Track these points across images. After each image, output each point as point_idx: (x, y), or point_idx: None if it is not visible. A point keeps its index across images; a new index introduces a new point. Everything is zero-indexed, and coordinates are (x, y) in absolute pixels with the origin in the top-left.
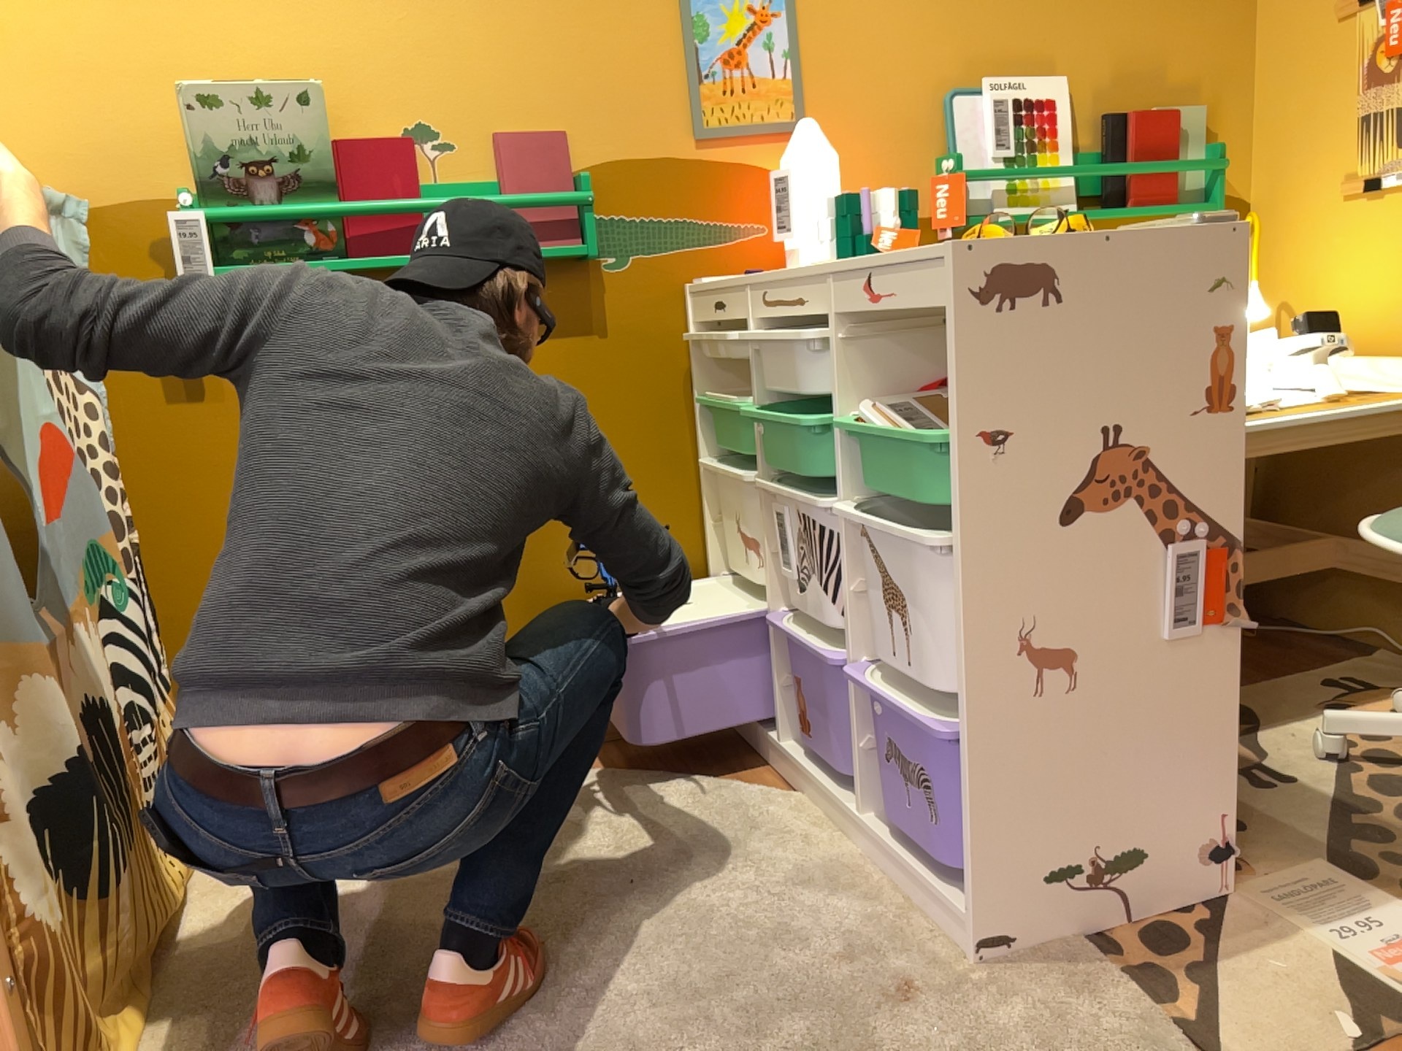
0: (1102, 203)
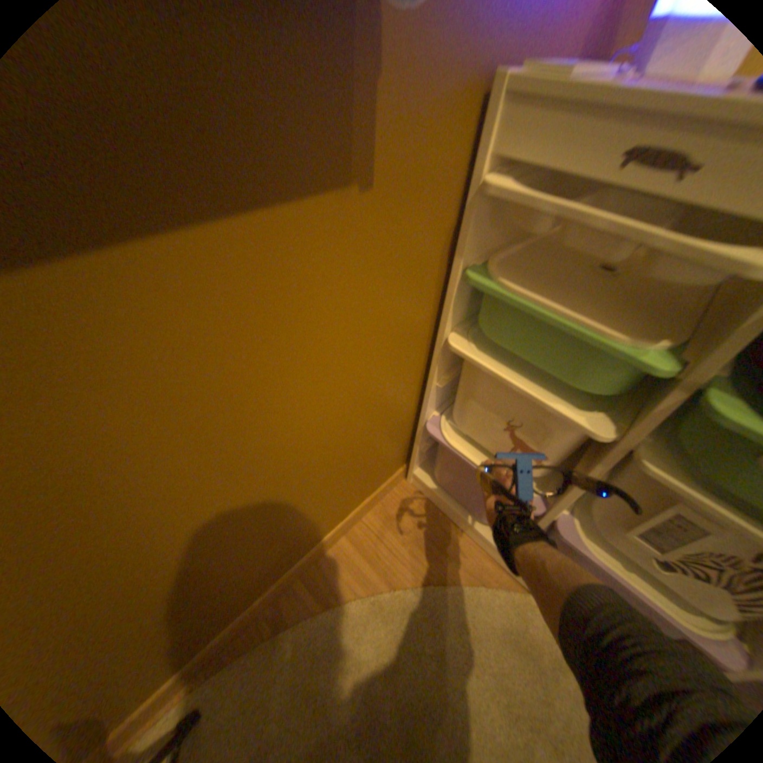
0: None
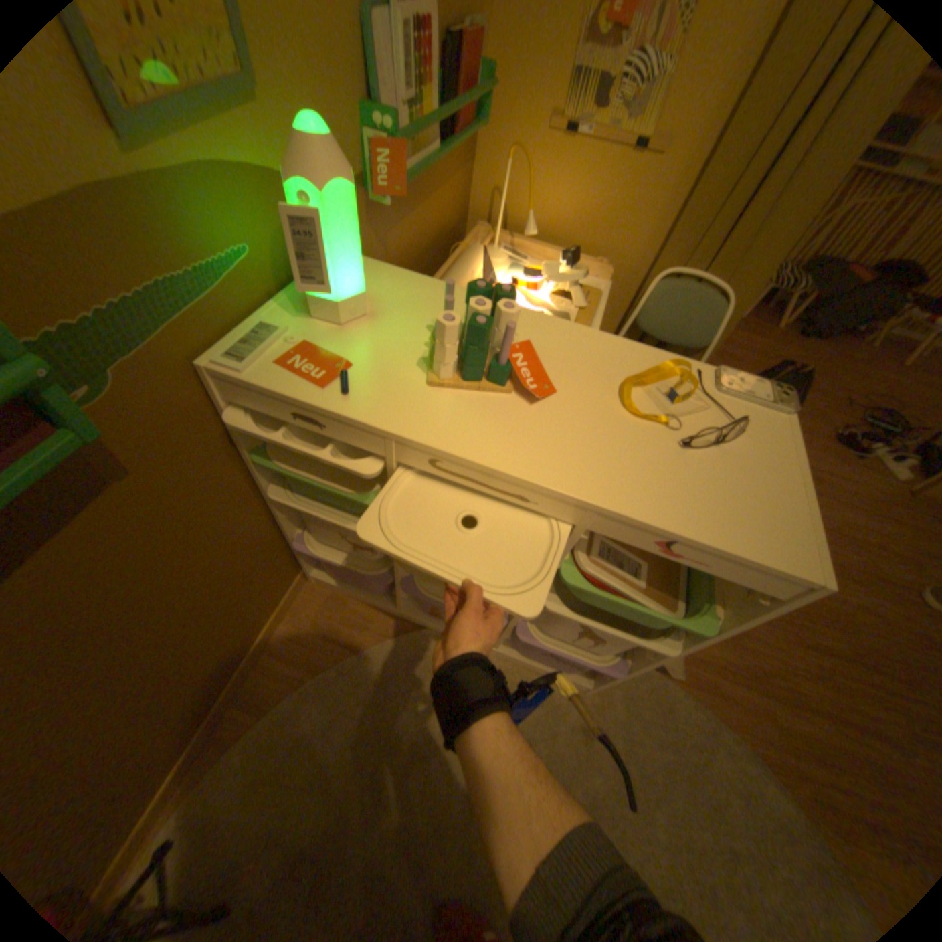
0: (438, 123)
